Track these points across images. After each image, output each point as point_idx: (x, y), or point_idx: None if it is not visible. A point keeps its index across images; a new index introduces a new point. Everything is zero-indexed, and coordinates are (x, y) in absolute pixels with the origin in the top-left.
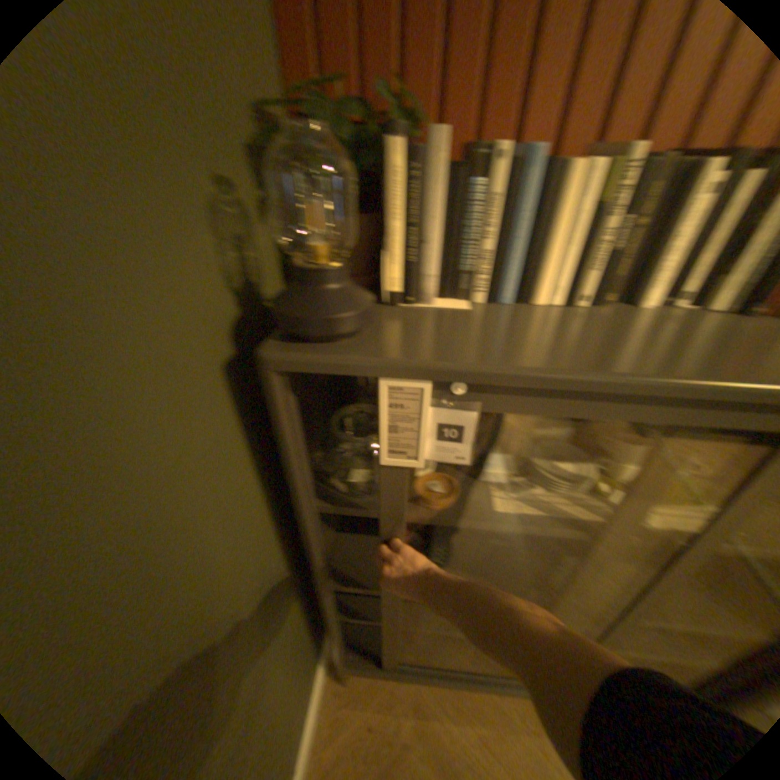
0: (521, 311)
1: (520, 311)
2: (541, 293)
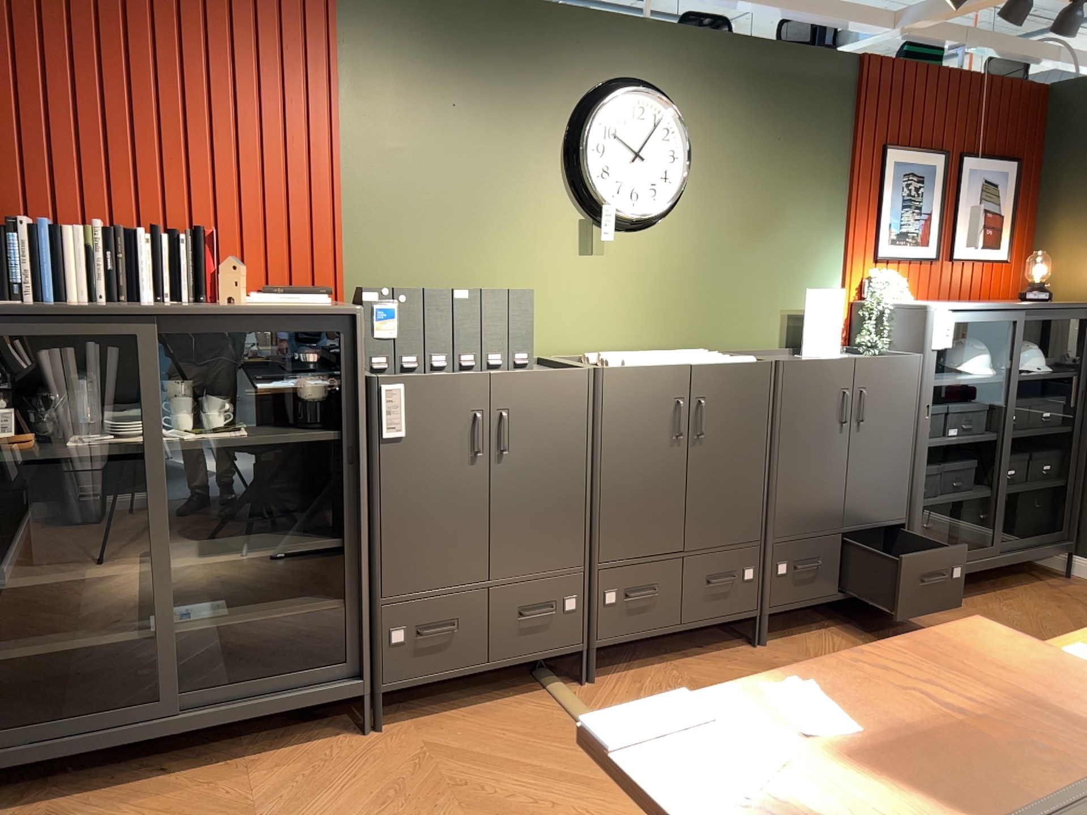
0: (60, 306)
1: (59, 306)
2: (73, 296)
